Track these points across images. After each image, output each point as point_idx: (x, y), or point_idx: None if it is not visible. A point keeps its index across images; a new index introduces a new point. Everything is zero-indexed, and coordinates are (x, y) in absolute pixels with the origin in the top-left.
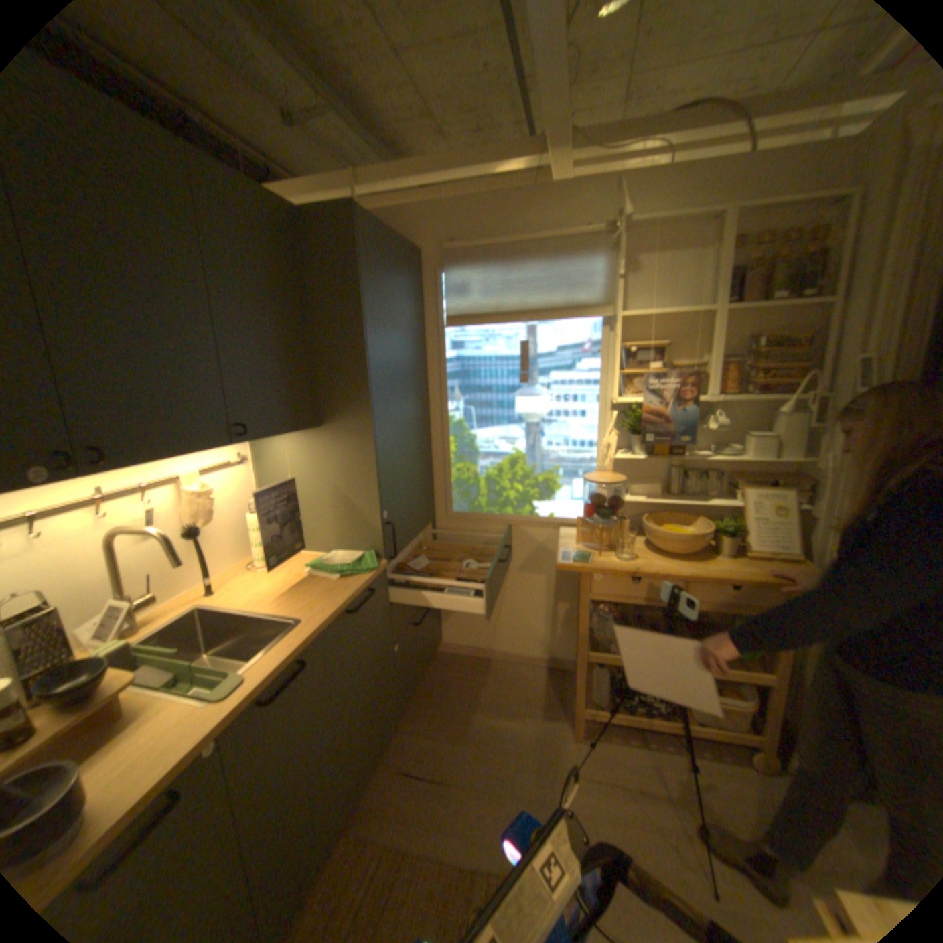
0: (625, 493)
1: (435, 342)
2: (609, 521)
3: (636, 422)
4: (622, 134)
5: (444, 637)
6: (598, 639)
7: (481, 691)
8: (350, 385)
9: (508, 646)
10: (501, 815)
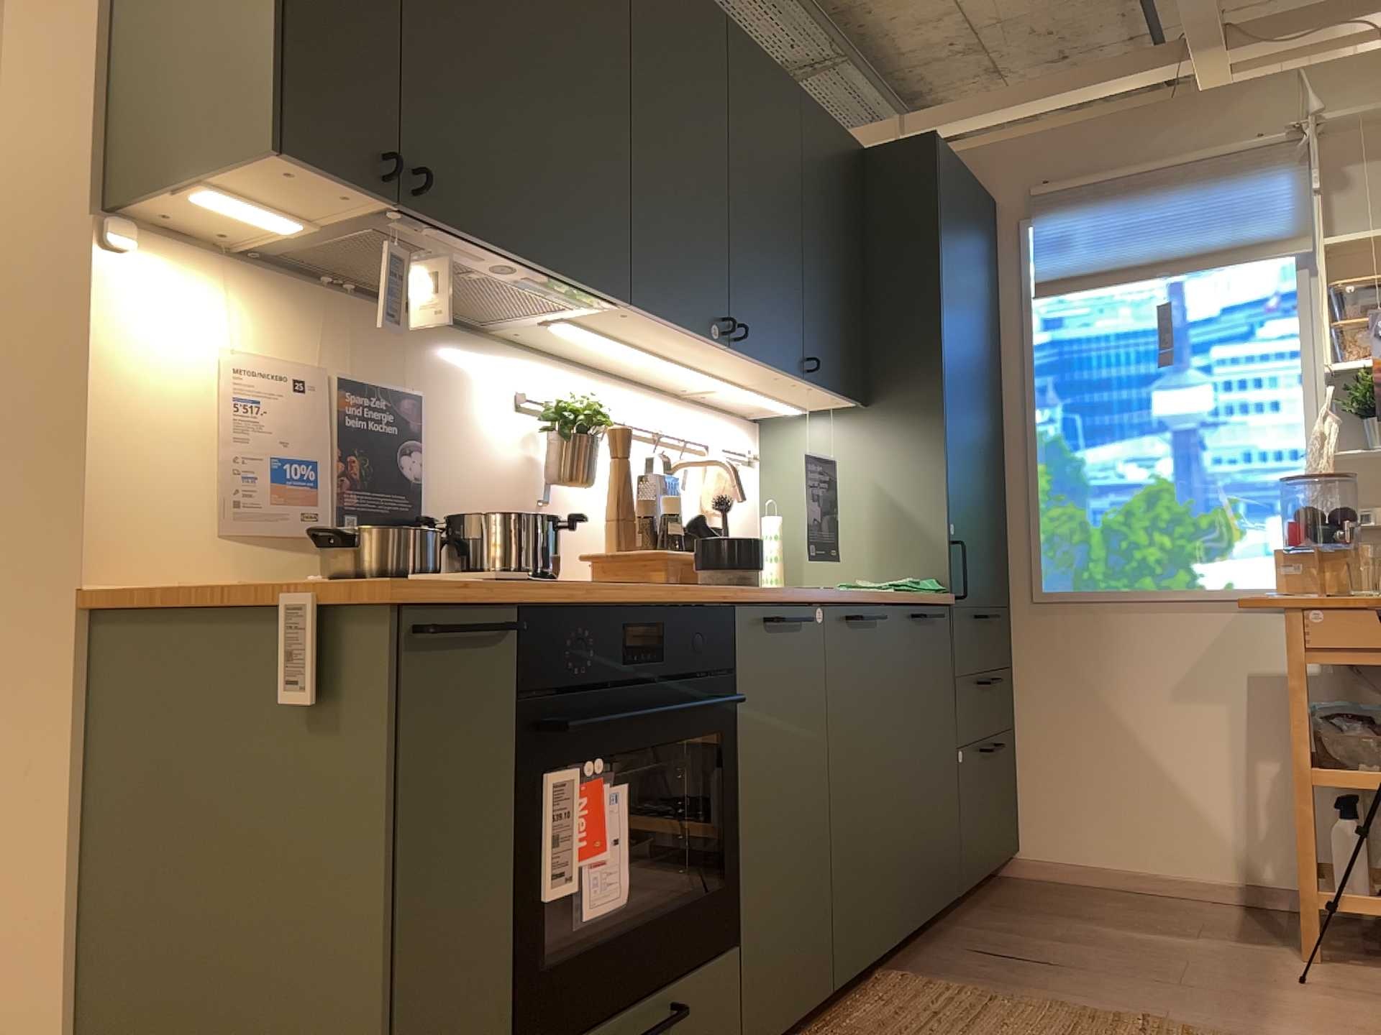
0: (1363, 519)
1: (1016, 321)
2: (1331, 545)
3: (1365, 394)
4: (1297, 24)
5: (1025, 843)
6: (1332, 752)
7: (1107, 909)
8: (917, 345)
9: (1158, 857)
10: (1163, 990)
